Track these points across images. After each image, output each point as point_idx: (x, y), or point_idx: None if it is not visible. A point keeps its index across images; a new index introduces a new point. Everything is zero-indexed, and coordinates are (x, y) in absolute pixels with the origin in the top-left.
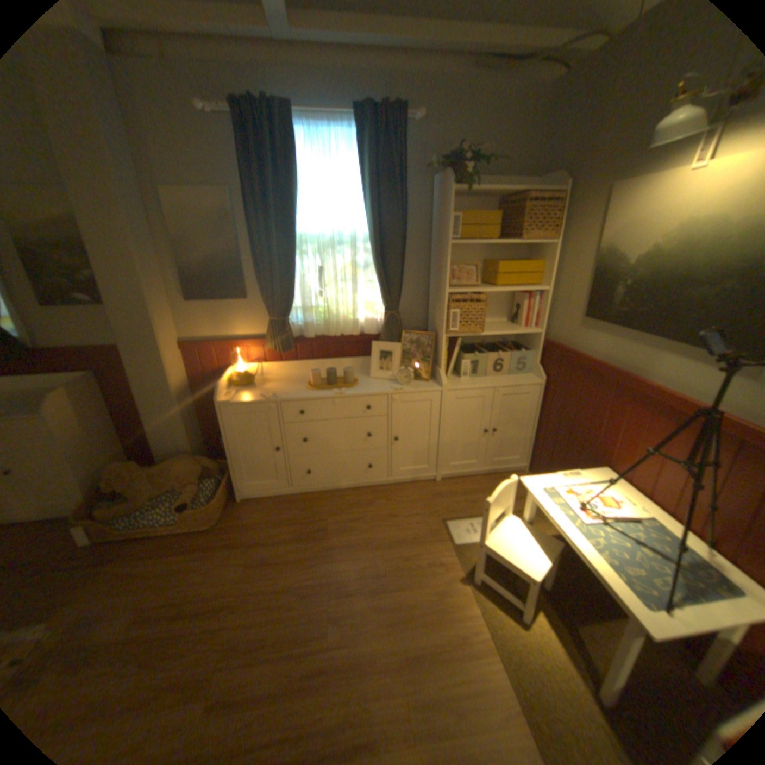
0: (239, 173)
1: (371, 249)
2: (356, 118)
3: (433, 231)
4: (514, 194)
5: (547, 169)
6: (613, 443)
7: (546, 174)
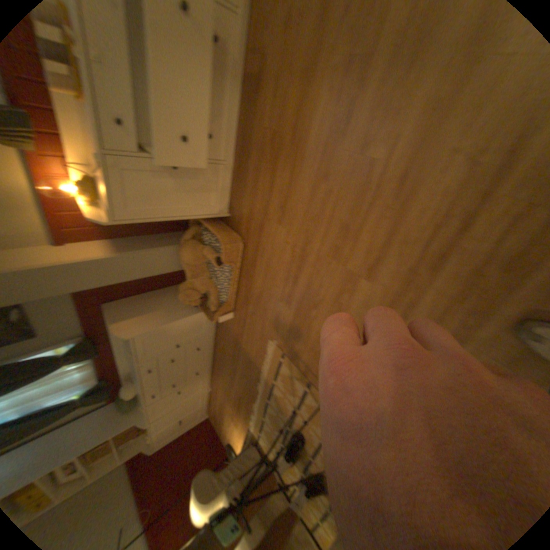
0: None
1: None
2: None
3: None
4: None
5: None
6: None
7: None
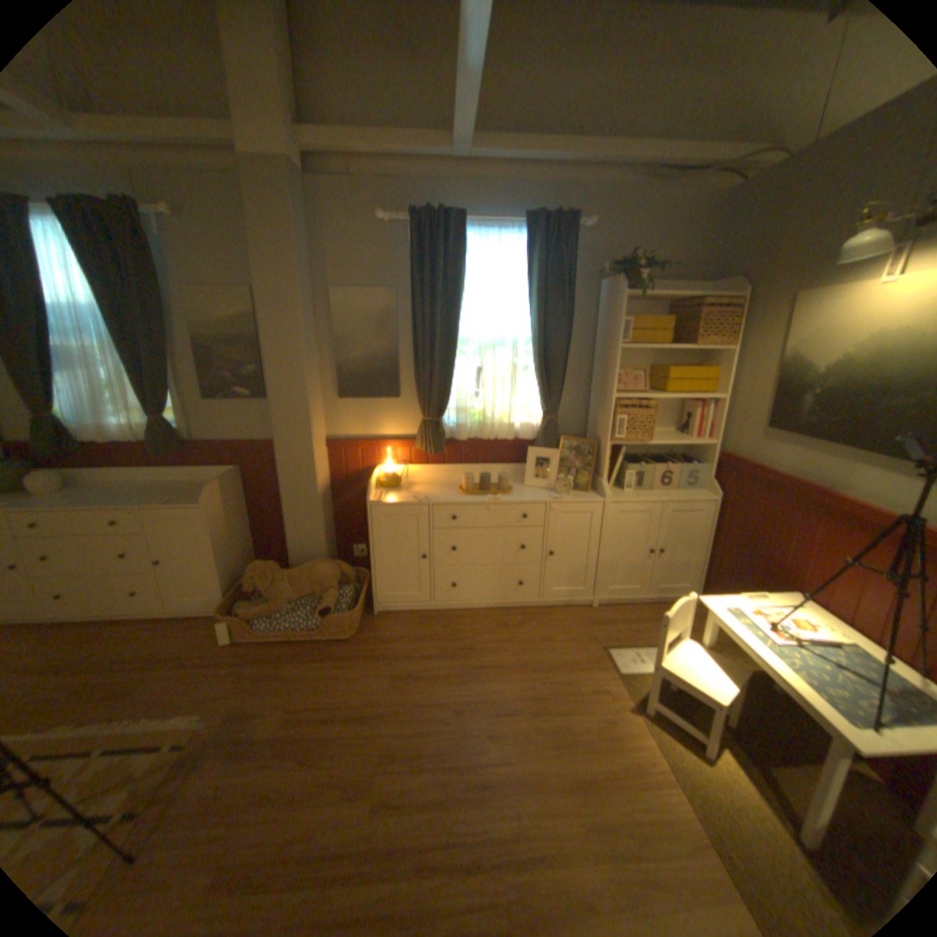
0: (410, 276)
1: (533, 350)
2: (526, 225)
3: (597, 334)
4: (687, 299)
5: (721, 274)
6: (804, 565)
7: (721, 279)
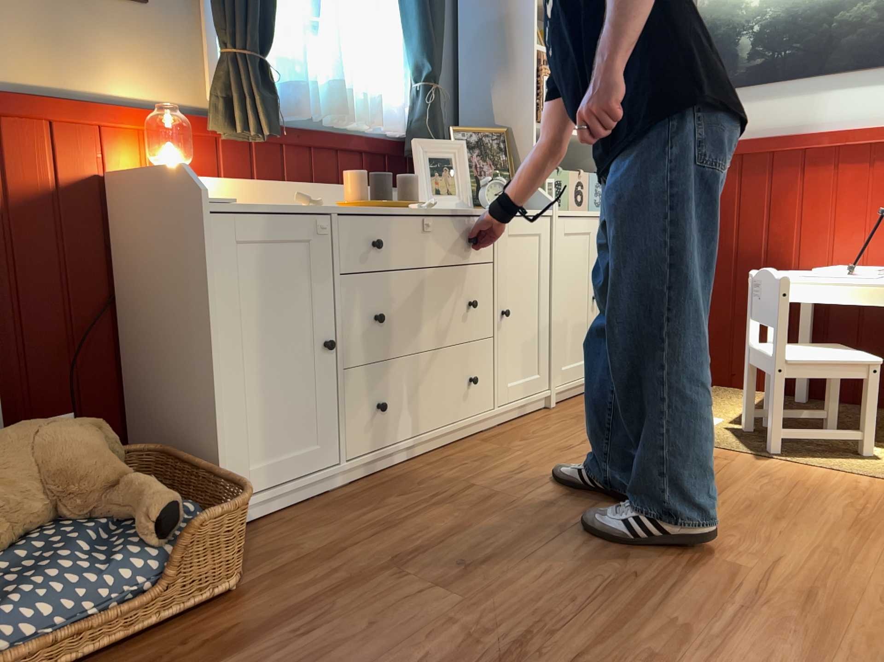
0: None
1: None
2: None
3: None
4: None
5: None
6: (786, 236)
7: None
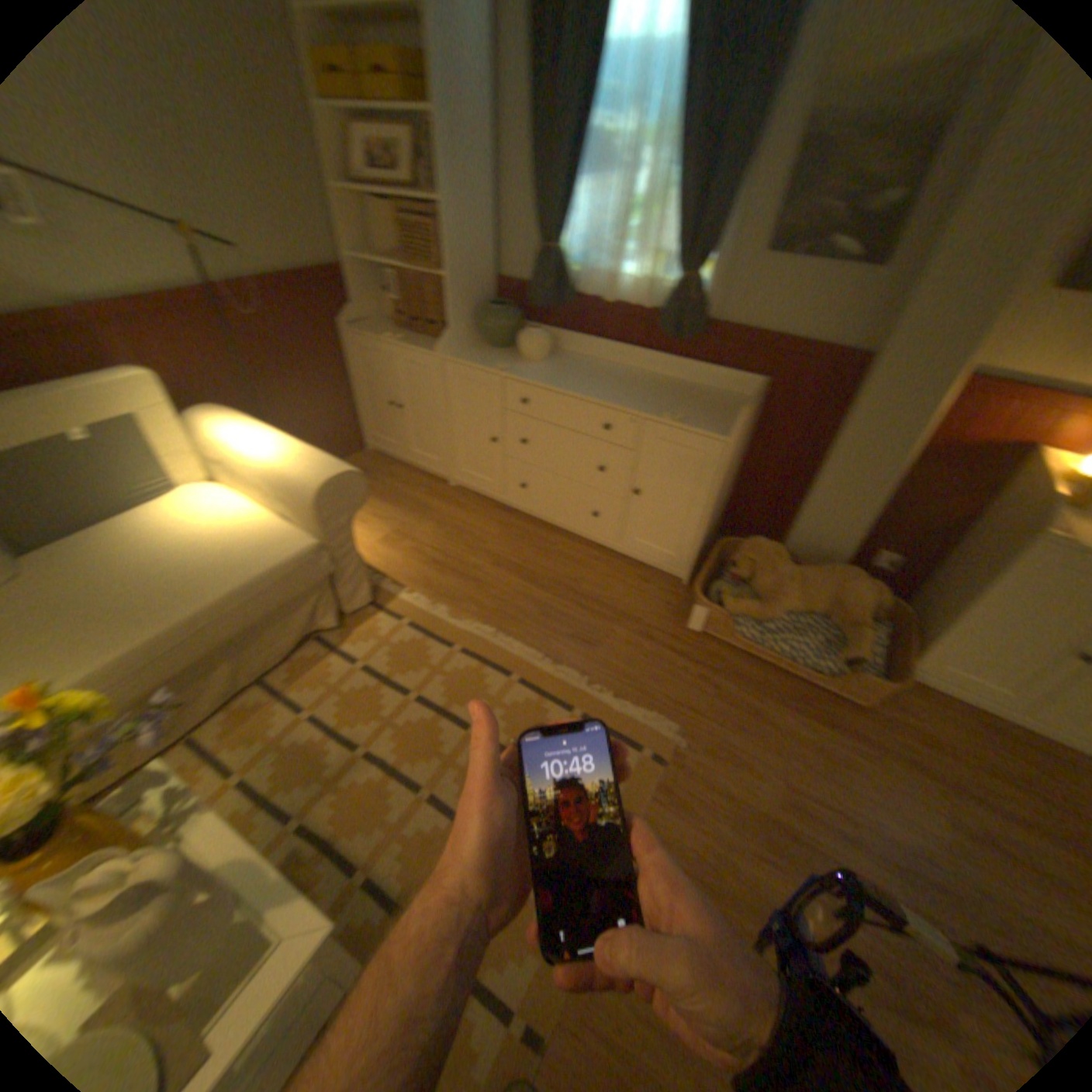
0: None
1: None
2: None
3: None
4: None
5: None
6: None
7: None
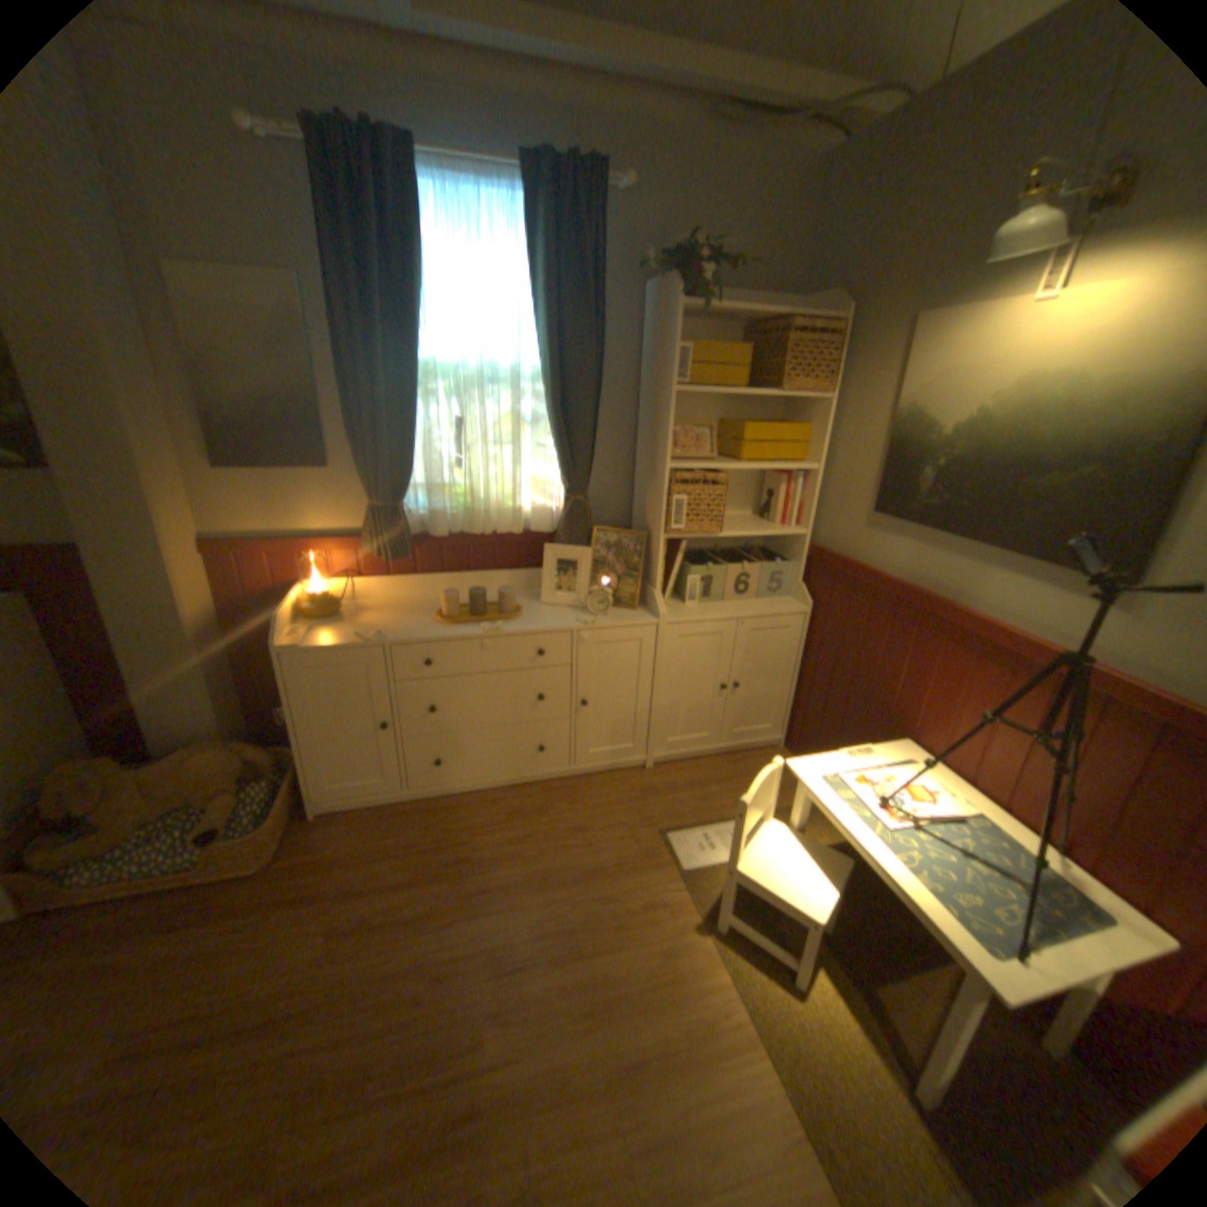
0: (318, 249)
1: (546, 392)
2: (524, 175)
3: (643, 369)
4: (770, 319)
5: (815, 286)
6: (917, 703)
7: (814, 294)
